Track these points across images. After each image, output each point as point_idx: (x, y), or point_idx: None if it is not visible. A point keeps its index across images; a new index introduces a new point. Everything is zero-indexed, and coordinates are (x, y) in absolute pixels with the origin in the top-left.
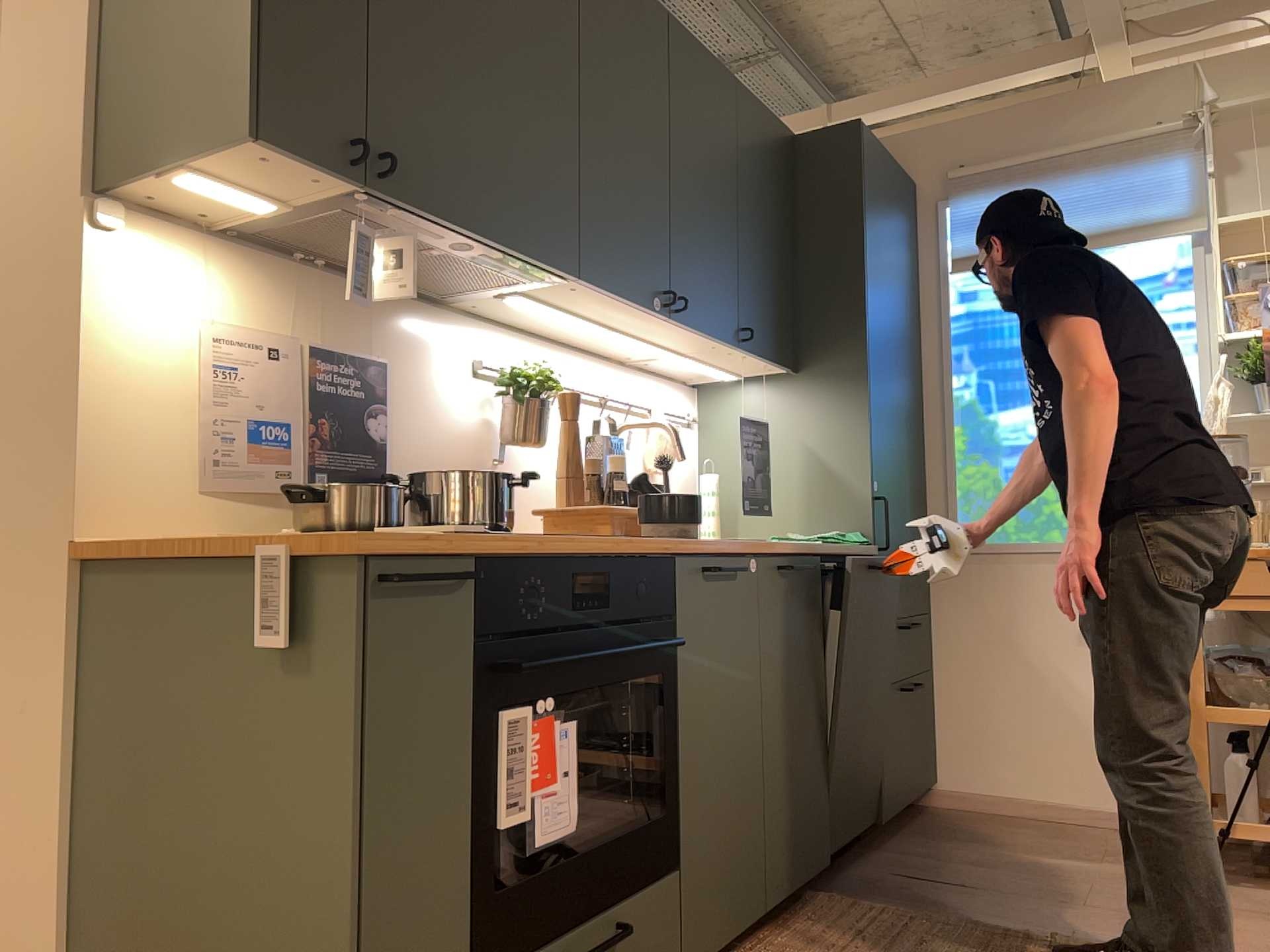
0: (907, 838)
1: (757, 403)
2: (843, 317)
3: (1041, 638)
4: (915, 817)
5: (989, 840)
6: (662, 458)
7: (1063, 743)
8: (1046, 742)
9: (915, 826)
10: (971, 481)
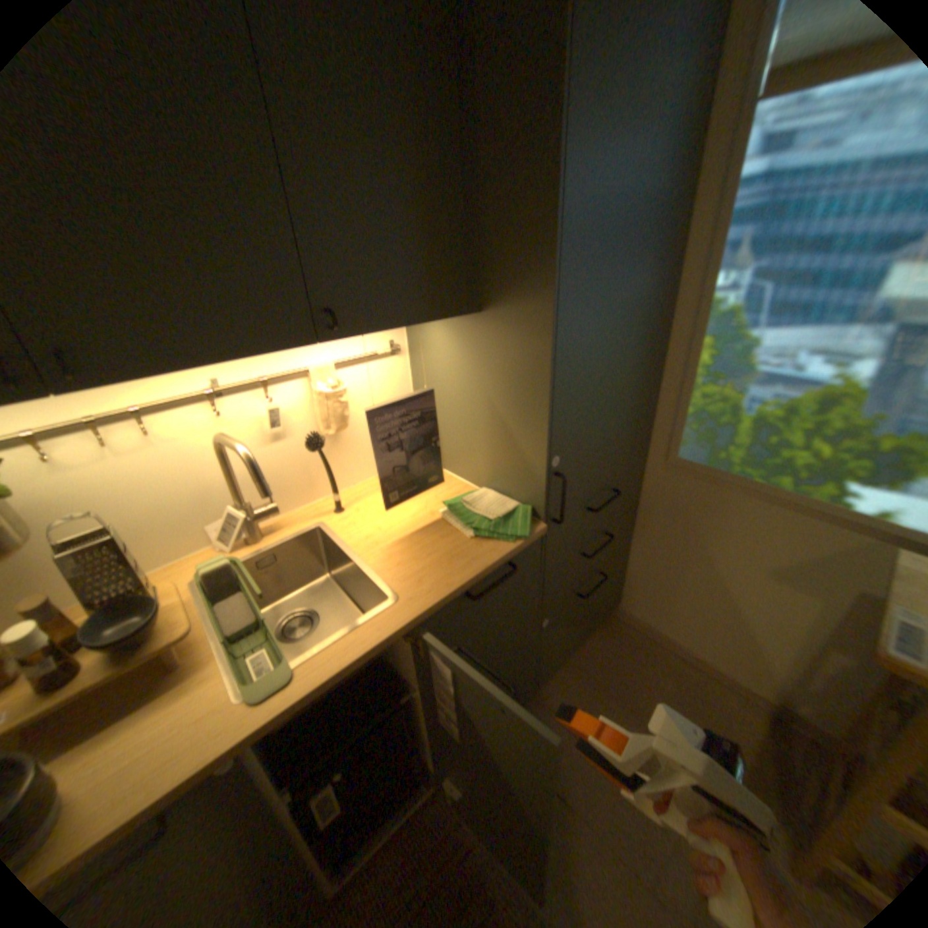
0: (565, 679)
1: (448, 338)
2: (529, 237)
3: (734, 558)
4: (591, 636)
5: (628, 701)
6: (317, 432)
7: (725, 633)
8: (711, 625)
9: (583, 654)
10: (707, 401)
